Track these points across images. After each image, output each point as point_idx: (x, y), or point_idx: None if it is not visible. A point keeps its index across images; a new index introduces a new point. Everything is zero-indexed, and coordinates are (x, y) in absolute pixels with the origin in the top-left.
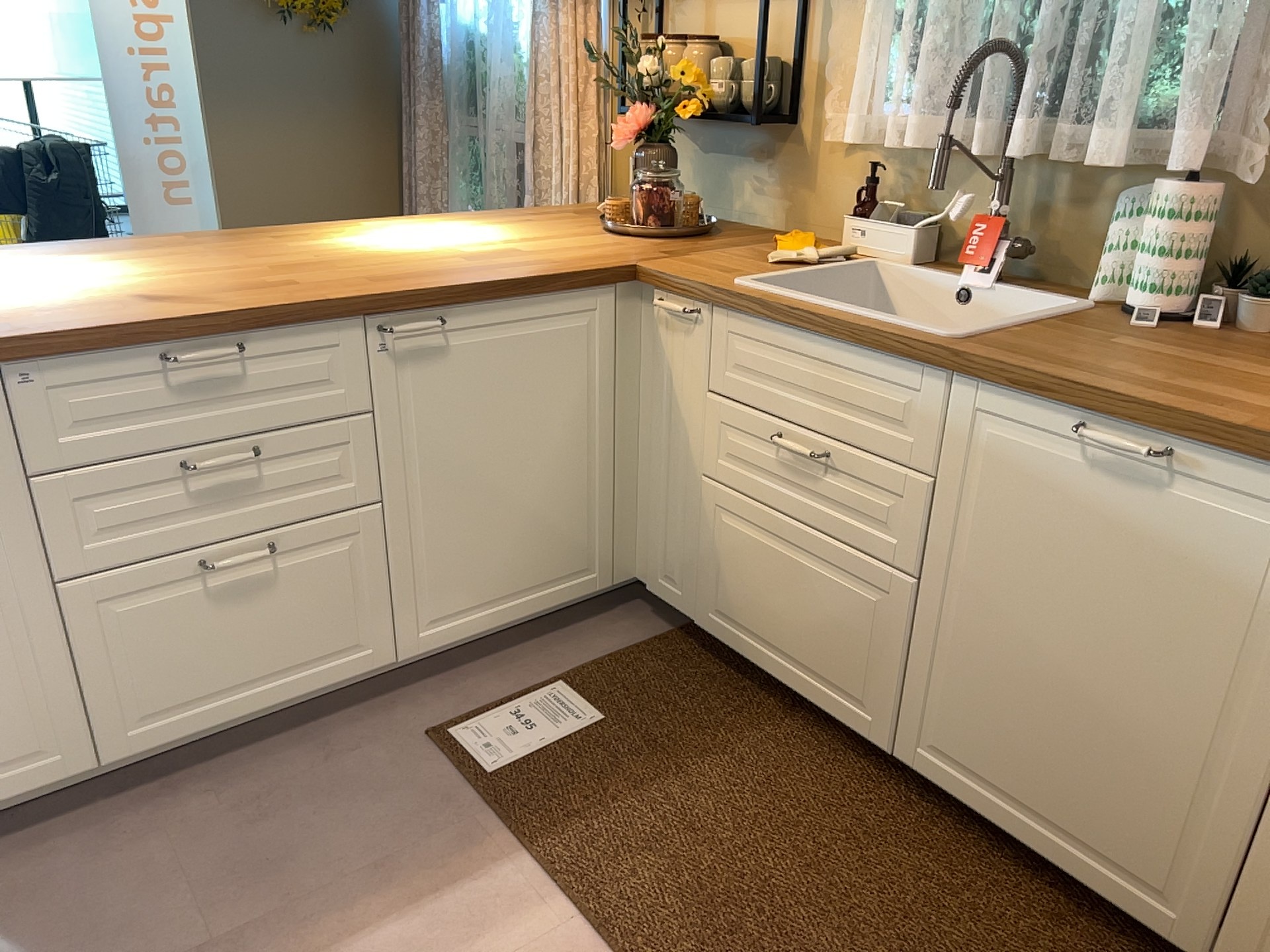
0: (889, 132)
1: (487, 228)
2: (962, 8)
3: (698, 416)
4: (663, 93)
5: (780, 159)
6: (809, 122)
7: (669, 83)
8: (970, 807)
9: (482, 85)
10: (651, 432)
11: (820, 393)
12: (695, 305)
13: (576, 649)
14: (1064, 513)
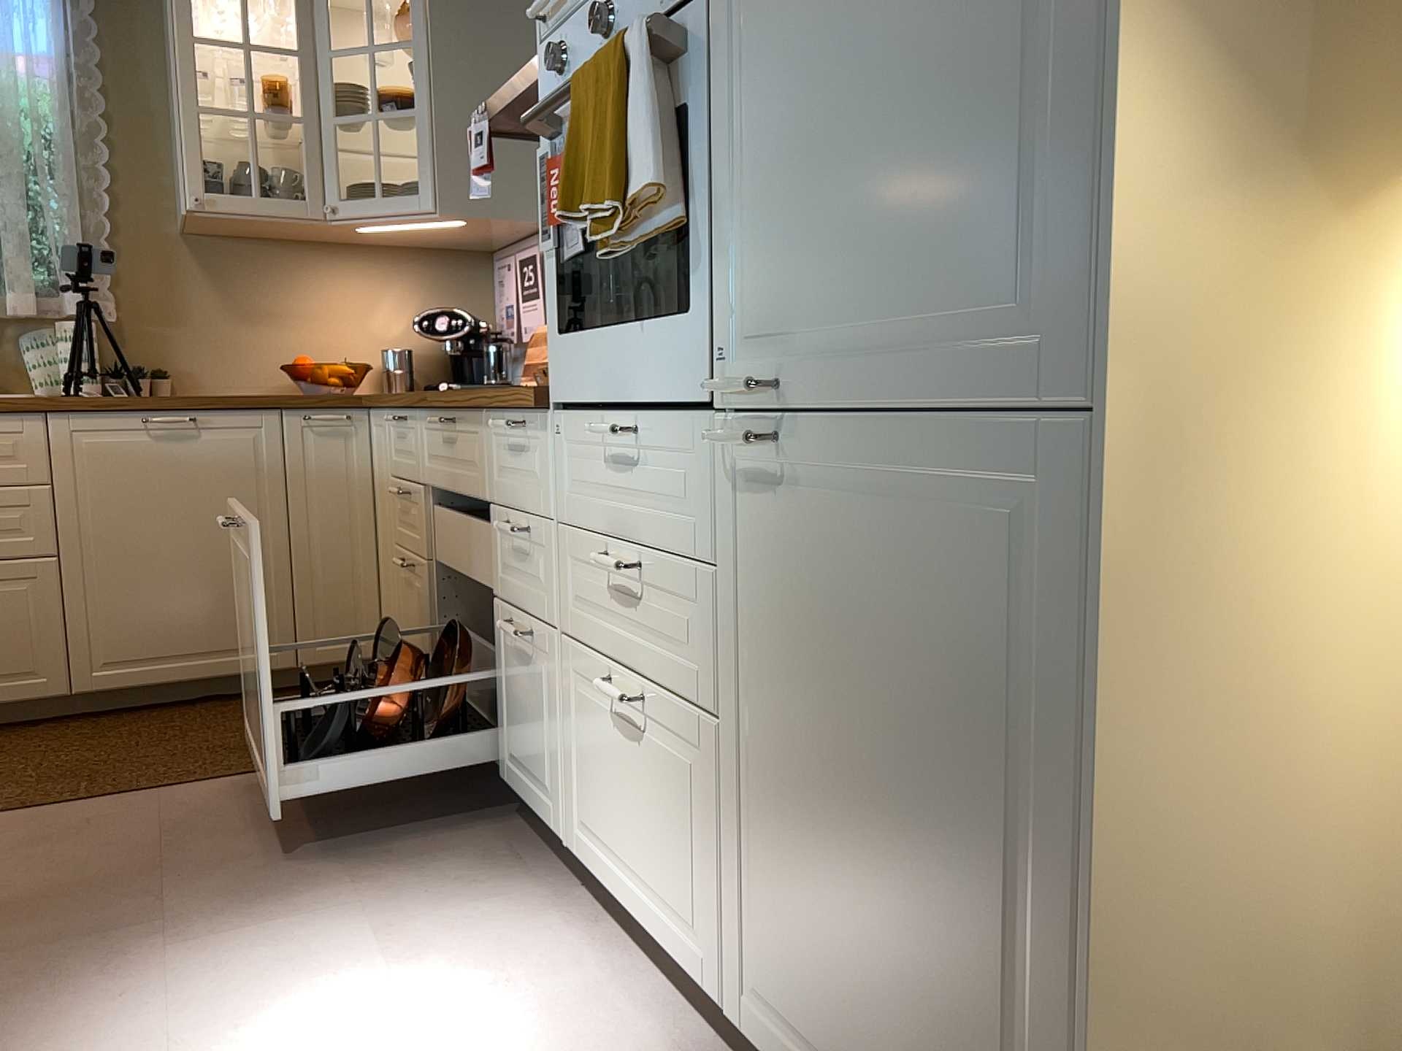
0: None
1: None
2: None
3: None
4: None
5: None
6: None
7: None
8: (143, 686)
9: None
10: None
11: None
12: None
13: None
14: (148, 470)
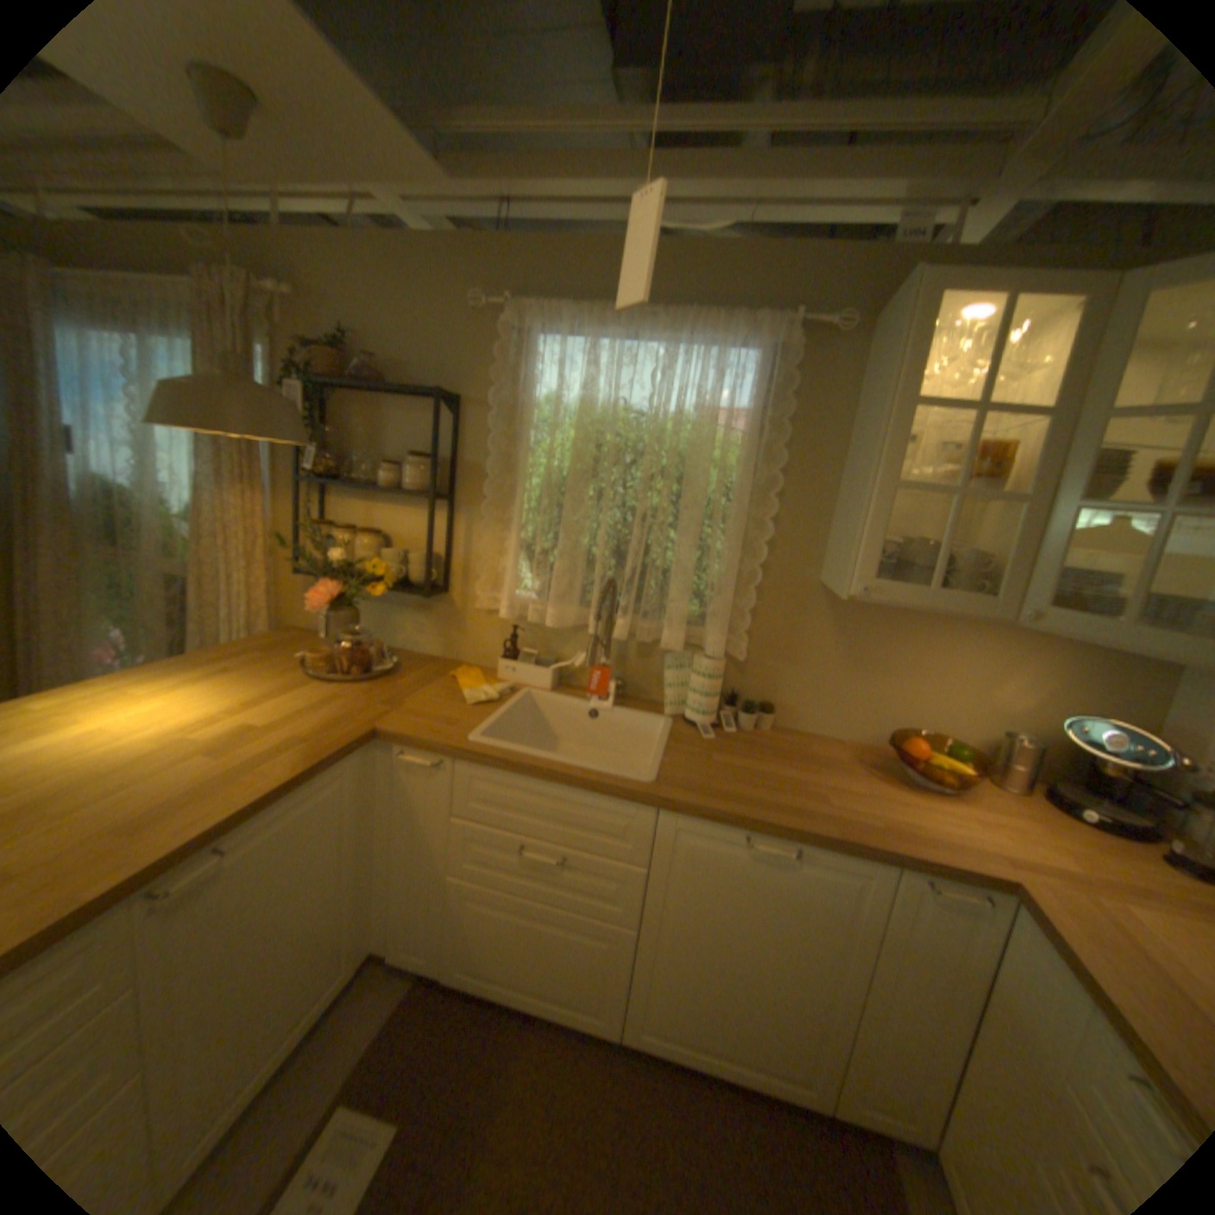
0: (531, 611)
1: (190, 692)
2: (577, 549)
3: (440, 836)
4: (349, 571)
5: (436, 612)
6: (459, 591)
7: (352, 564)
8: (681, 1065)
9: (120, 524)
10: (386, 845)
11: (554, 820)
12: (436, 759)
13: (336, 1055)
14: (739, 887)
